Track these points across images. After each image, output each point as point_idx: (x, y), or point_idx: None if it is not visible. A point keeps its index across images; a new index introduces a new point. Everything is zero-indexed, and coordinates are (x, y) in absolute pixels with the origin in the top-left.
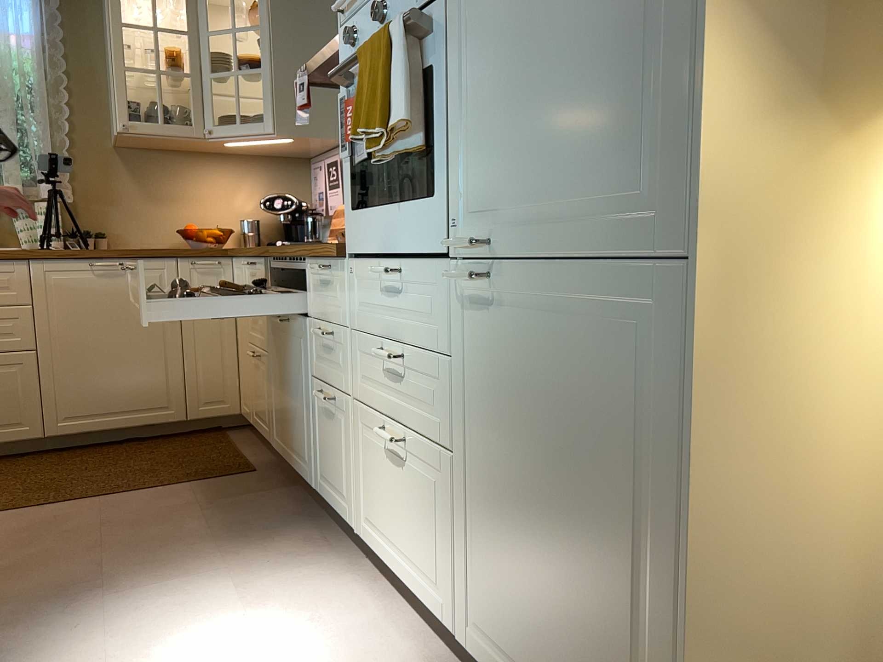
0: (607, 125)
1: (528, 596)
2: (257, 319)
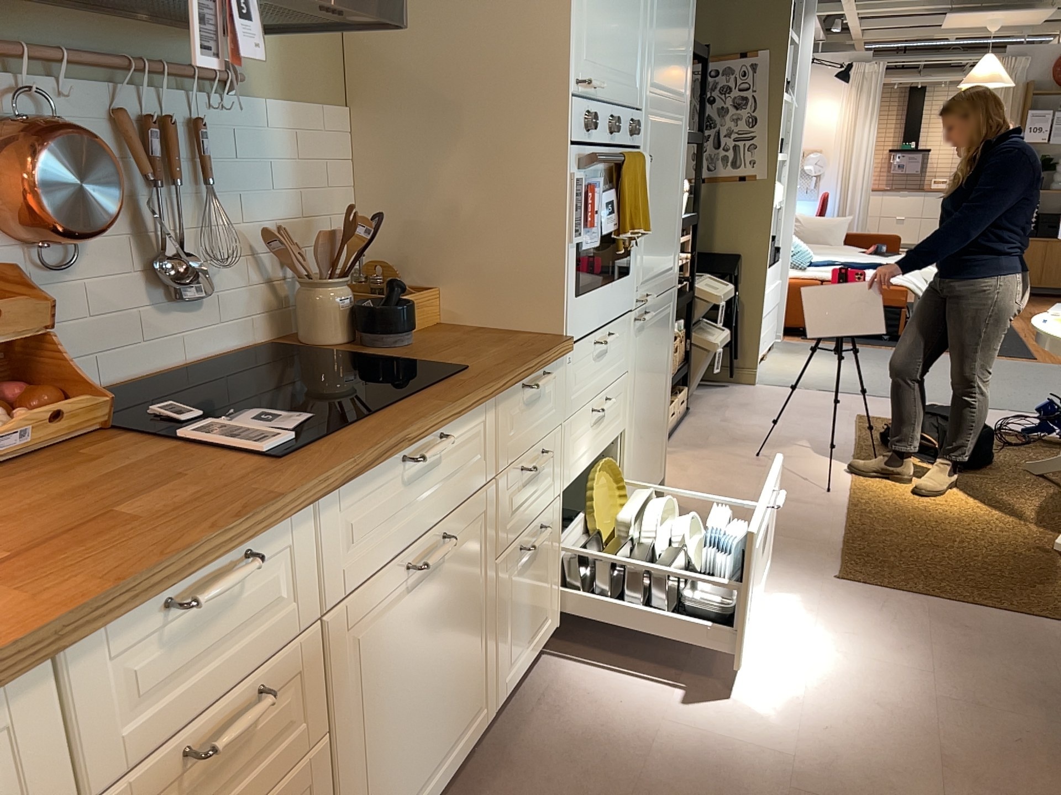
0: (669, 242)
1: (644, 452)
2: (241, 734)
